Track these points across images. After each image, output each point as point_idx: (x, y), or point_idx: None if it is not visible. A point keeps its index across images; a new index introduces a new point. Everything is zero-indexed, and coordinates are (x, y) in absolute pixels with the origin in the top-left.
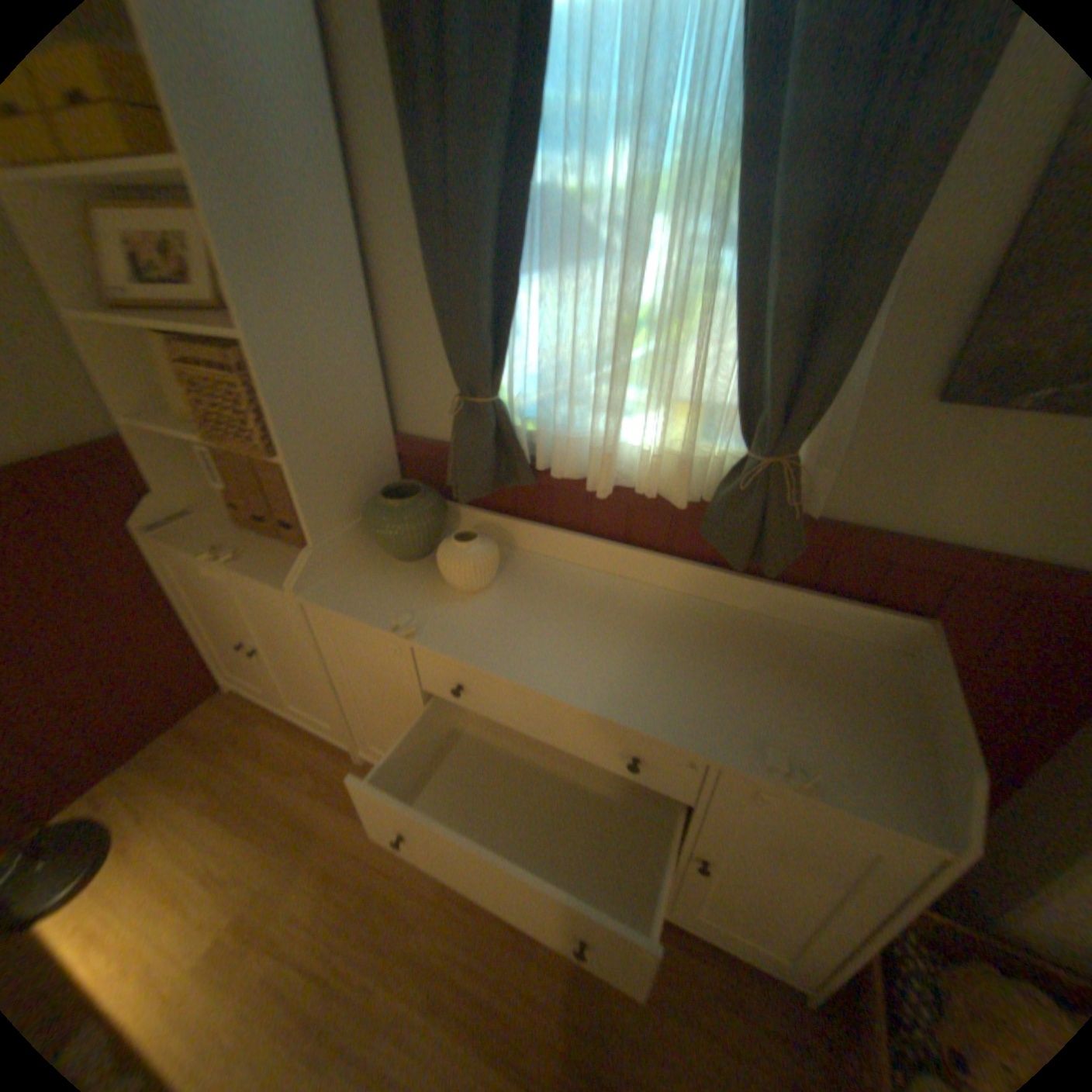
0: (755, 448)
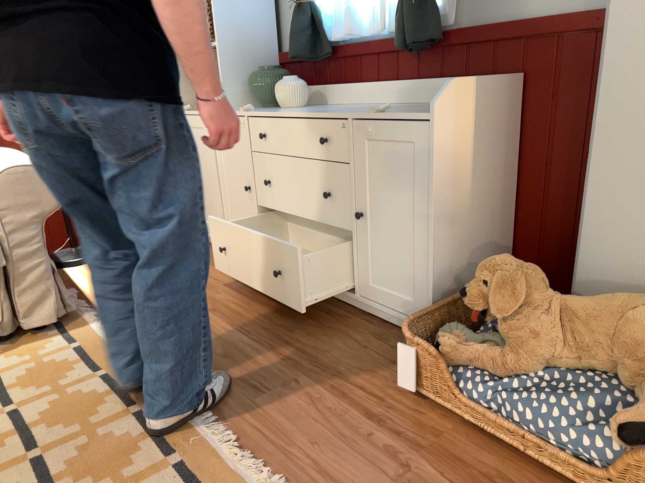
0: None
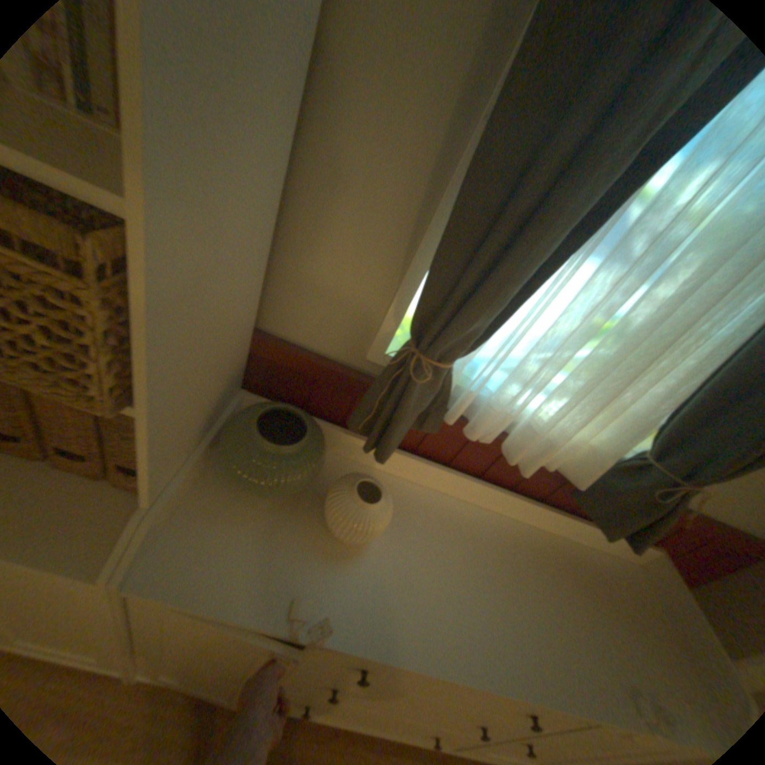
0: (668, 465)
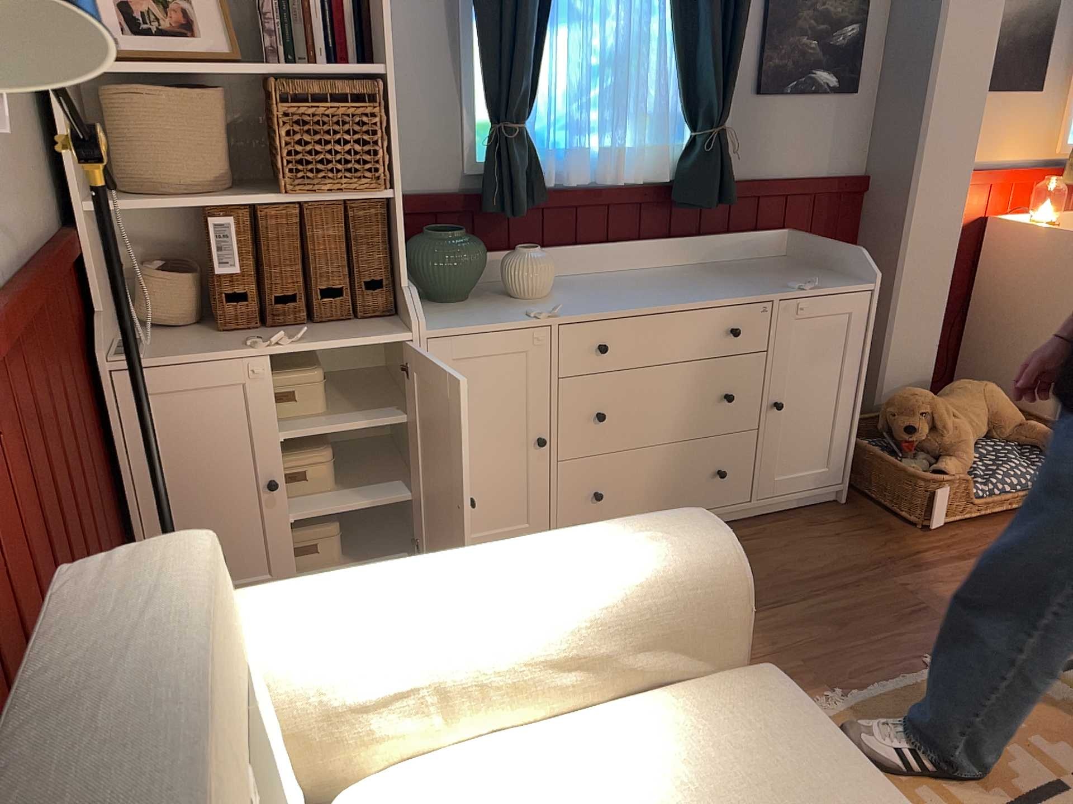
0: (698, 130)
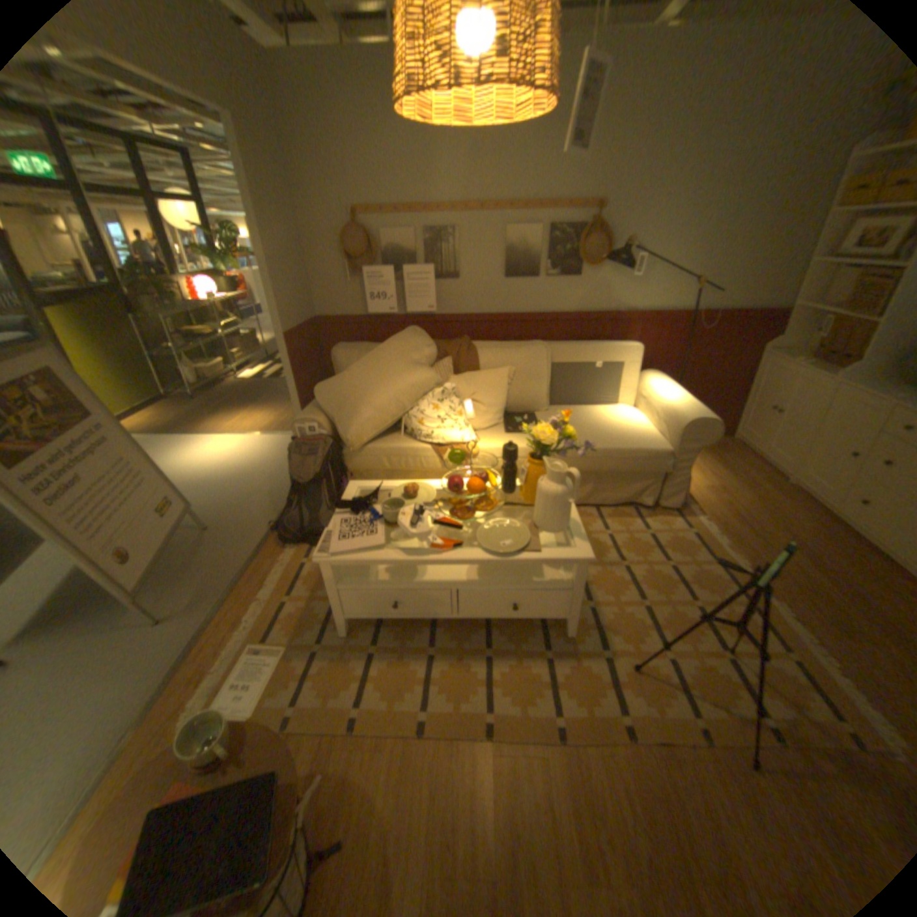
0: None
